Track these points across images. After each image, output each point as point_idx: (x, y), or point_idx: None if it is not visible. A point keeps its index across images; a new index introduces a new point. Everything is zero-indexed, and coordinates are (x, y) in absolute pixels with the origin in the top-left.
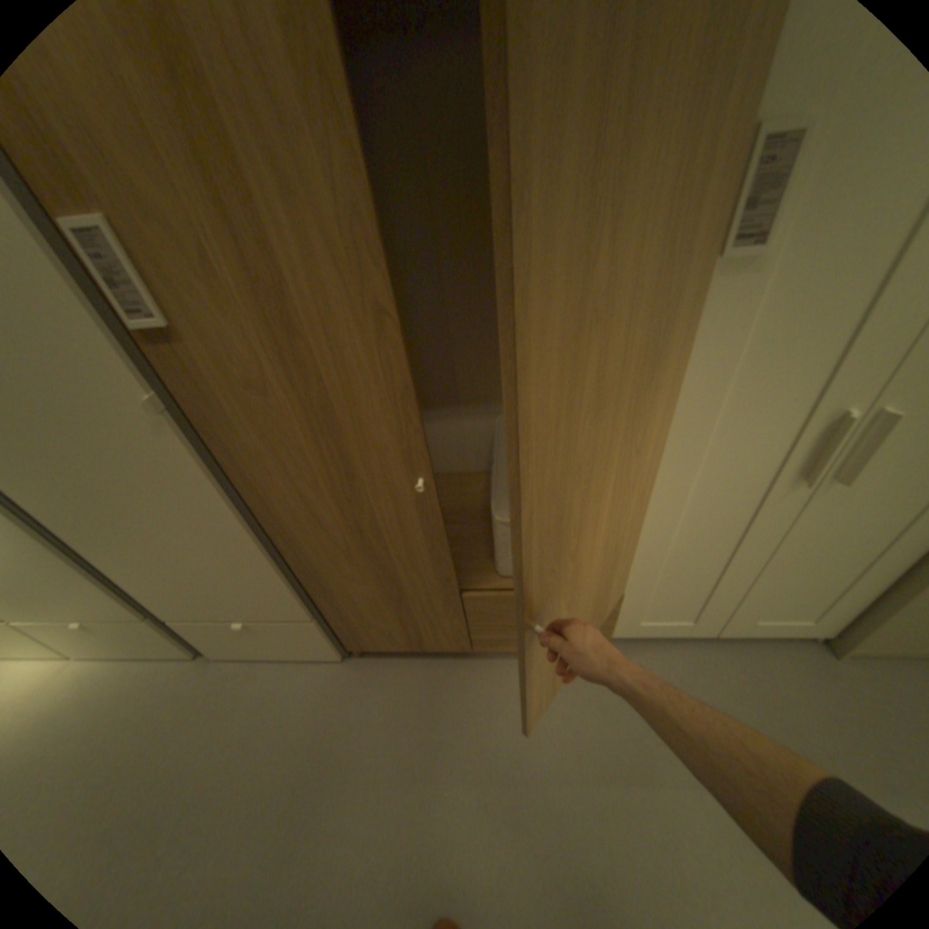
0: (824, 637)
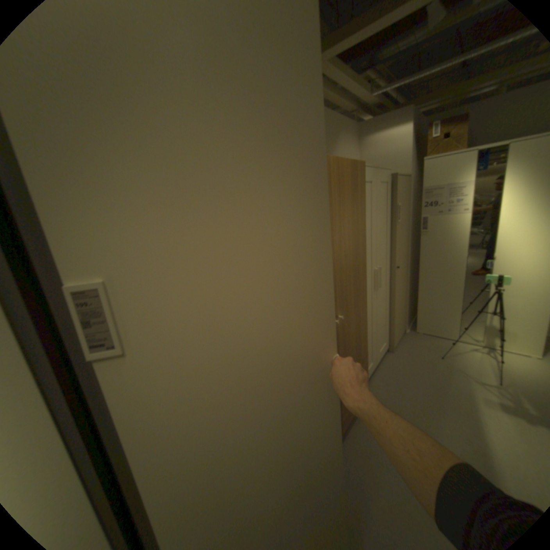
0: (387, 349)
